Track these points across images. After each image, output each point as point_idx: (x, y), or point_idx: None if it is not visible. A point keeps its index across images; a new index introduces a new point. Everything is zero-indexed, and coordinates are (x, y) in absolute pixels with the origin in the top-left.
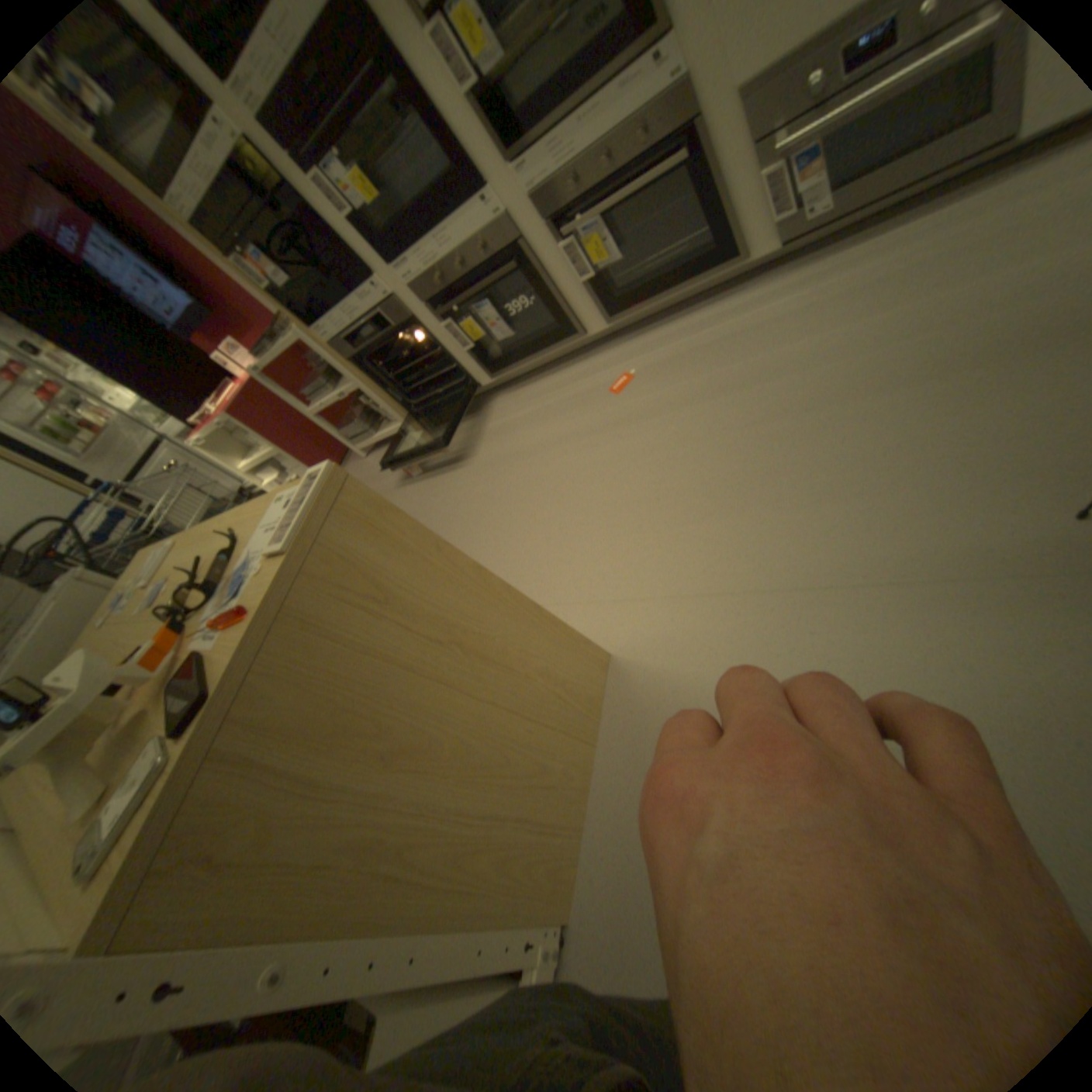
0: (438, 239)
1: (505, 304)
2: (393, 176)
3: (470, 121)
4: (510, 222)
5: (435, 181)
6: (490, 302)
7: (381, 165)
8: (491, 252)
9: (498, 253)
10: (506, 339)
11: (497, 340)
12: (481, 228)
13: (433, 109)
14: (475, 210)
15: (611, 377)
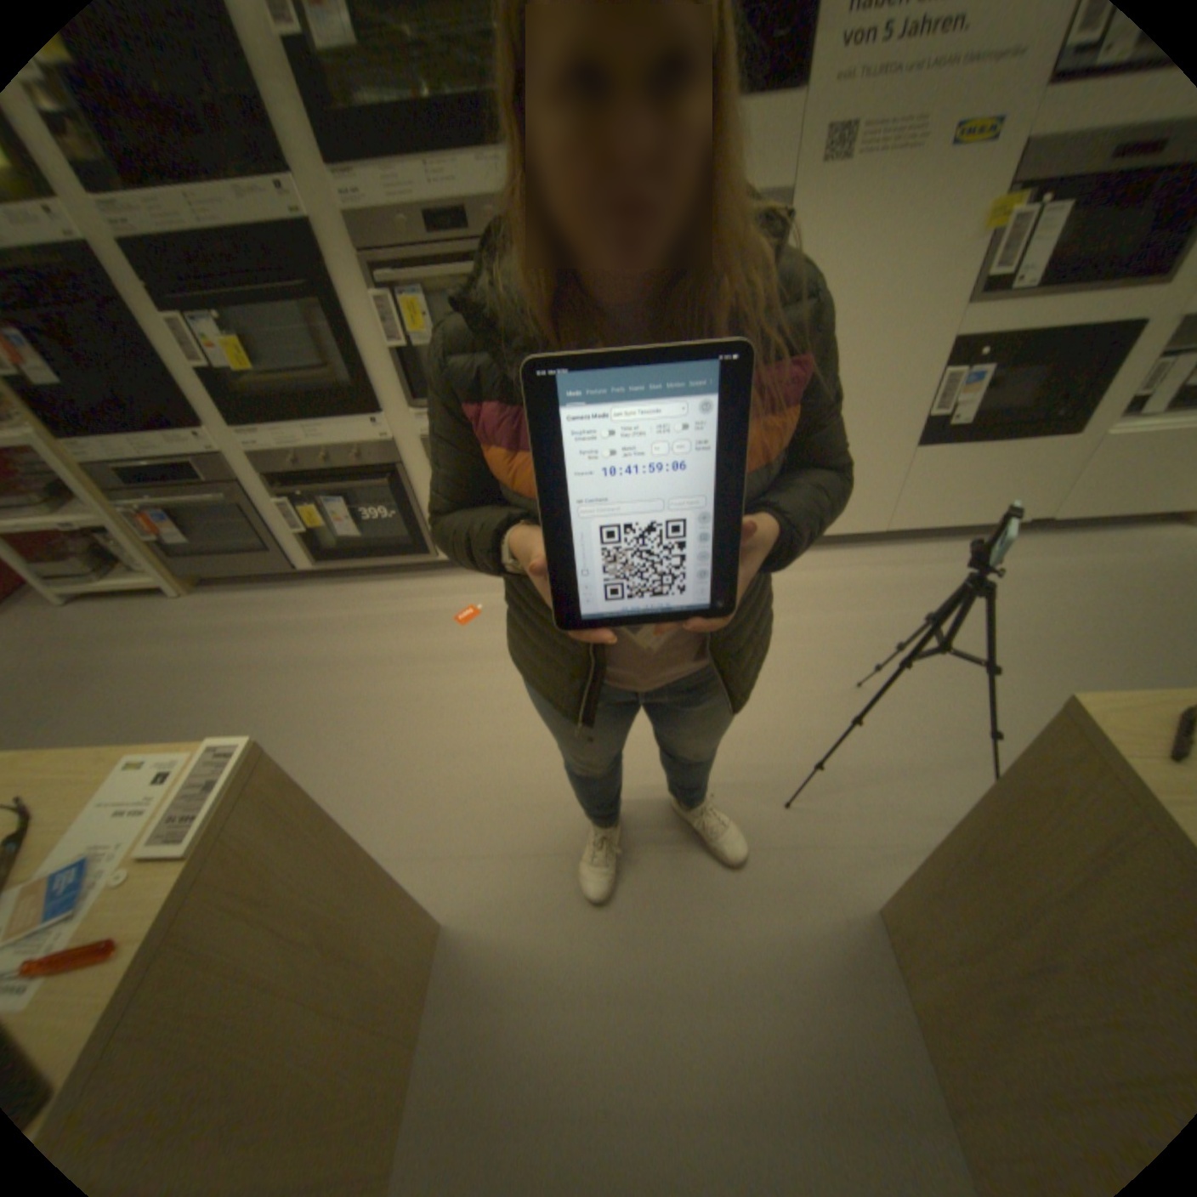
0: (305, 436)
1: (356, 510)
2: (269, 361)
3: (383, 371)
4: (392, 454)
5: (323, 391)
6: (338, 501)
7: (260, 349)
8: (361, 468)
9: (368, 471)
10: (340, 536)
11: (333, 537)
12: (359, 446)
13: (345, 342)
14: (359, 431)
15: (454, 610)
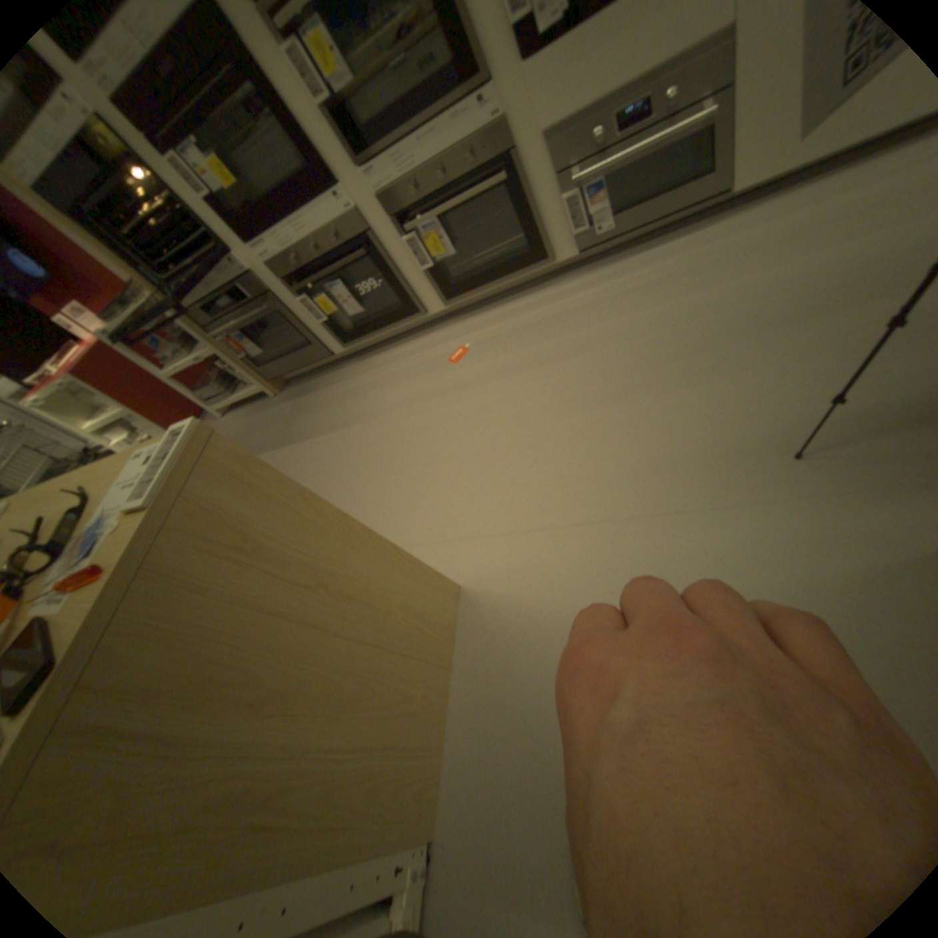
0: (294, 225)
1: (356, 285)
2: (250, 167)
3: (323, 129)
4: (360, 216)
5: (291, 176)
6: (342, 282)
7: (239, 157)
8: (343, 240)
9: (349, 242)
10: (356, 315)
11: (349, 315)
12: (334, 219)
13: (289, 115)
14: (328, 203)
15: (449, 350)
